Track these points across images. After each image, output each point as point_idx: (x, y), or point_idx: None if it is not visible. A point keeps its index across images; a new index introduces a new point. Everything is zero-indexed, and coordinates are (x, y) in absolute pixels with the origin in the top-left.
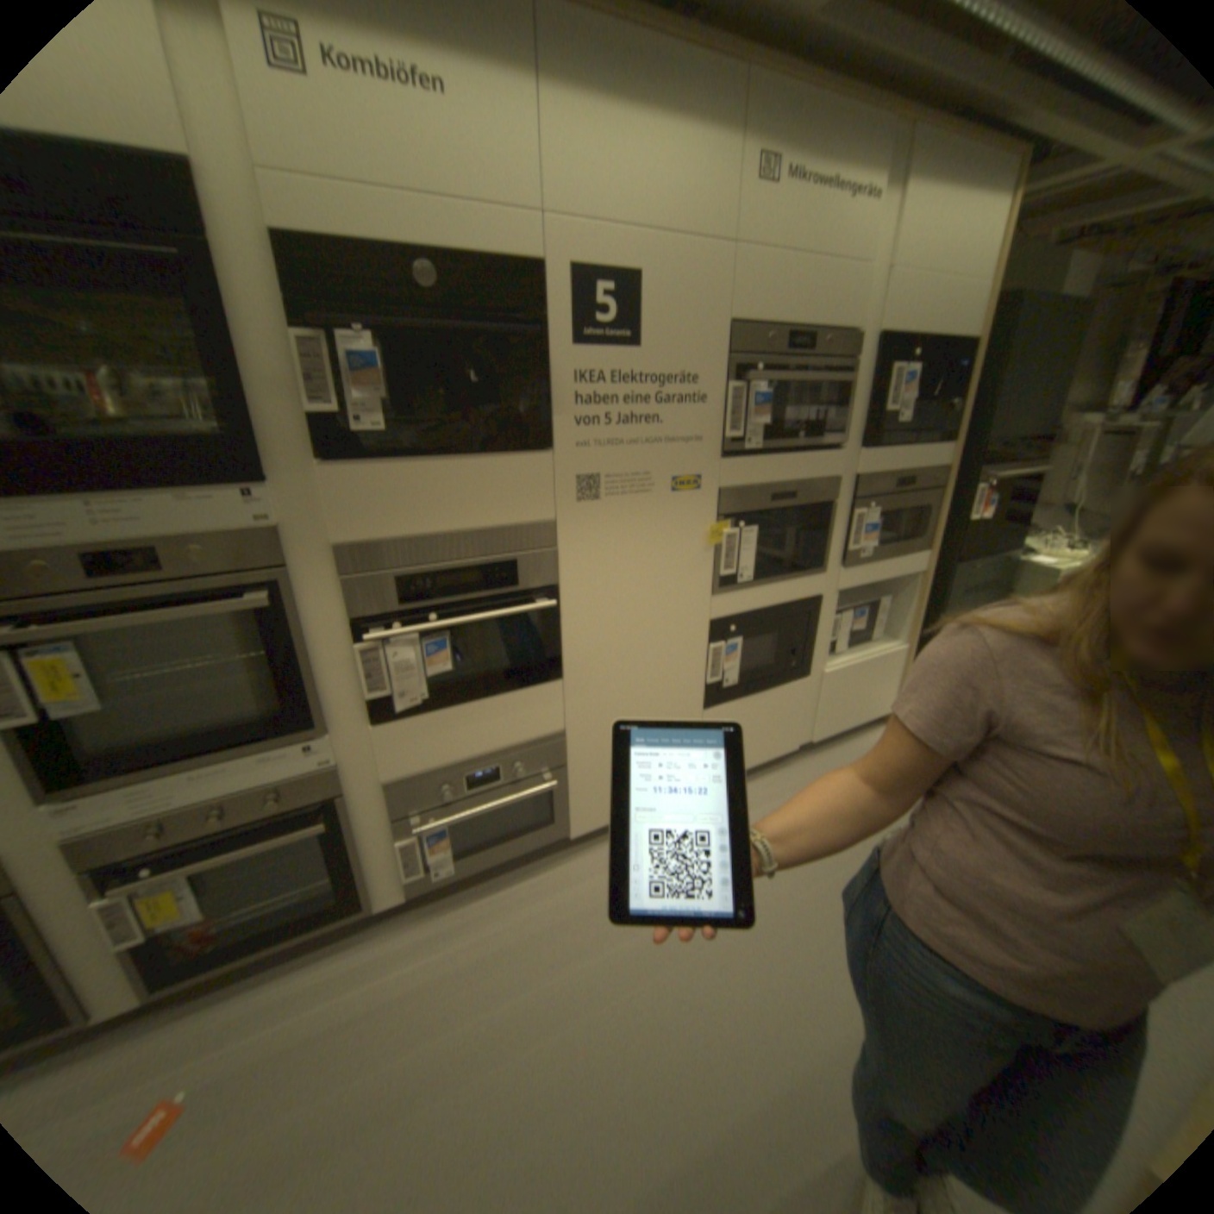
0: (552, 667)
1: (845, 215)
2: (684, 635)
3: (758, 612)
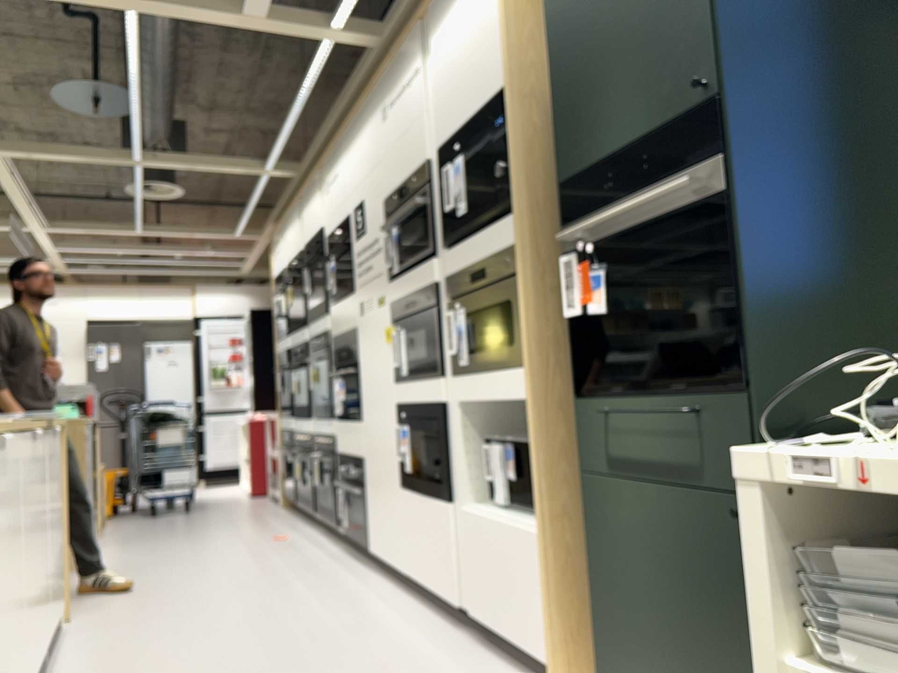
0: (360, 412)
1: (409, 100)
2: (389, 412)
3: (412, 406)
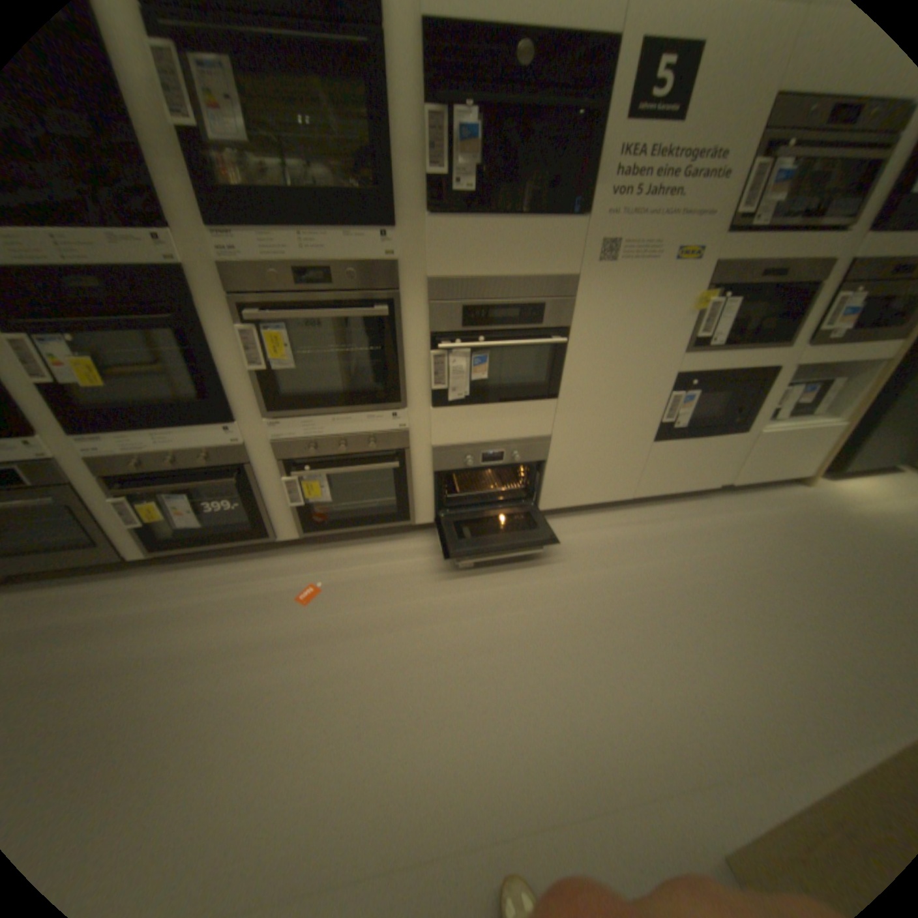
0: (552, 388)
1: None
2: (655, 381)
3: (721, 372)
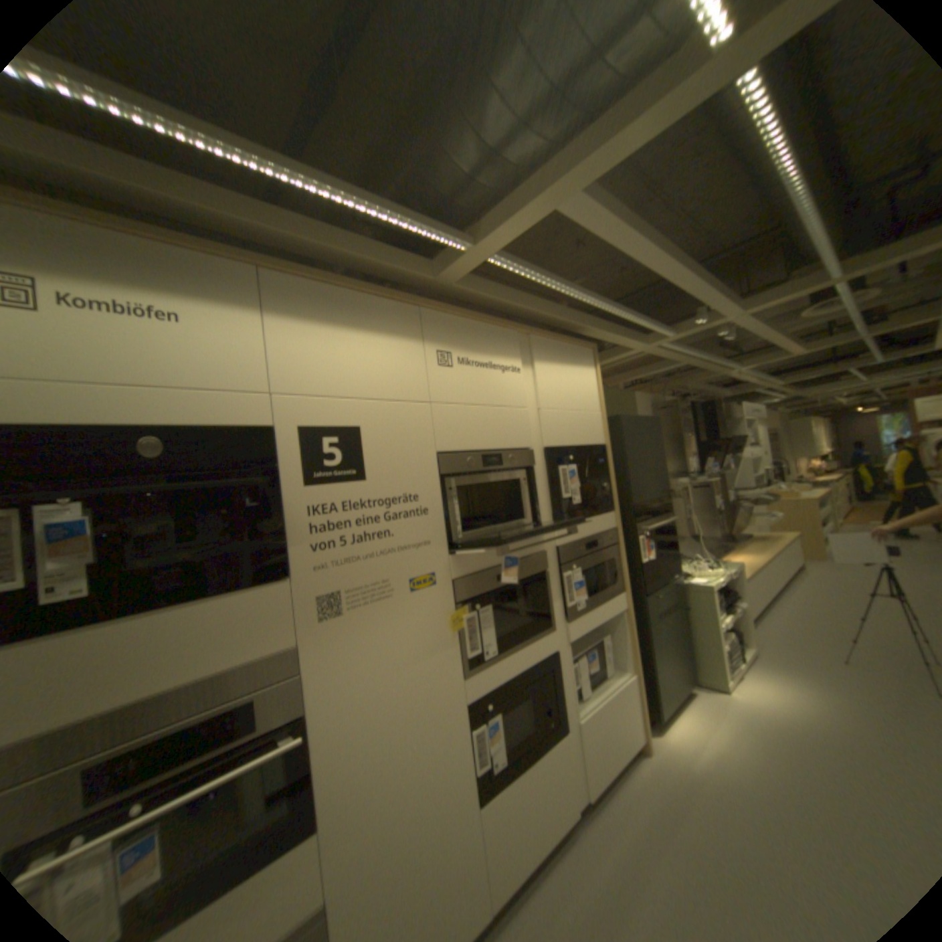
0: (302, 820)
1: (501, 382)
2: (446, 730)
3: (510, 684)
